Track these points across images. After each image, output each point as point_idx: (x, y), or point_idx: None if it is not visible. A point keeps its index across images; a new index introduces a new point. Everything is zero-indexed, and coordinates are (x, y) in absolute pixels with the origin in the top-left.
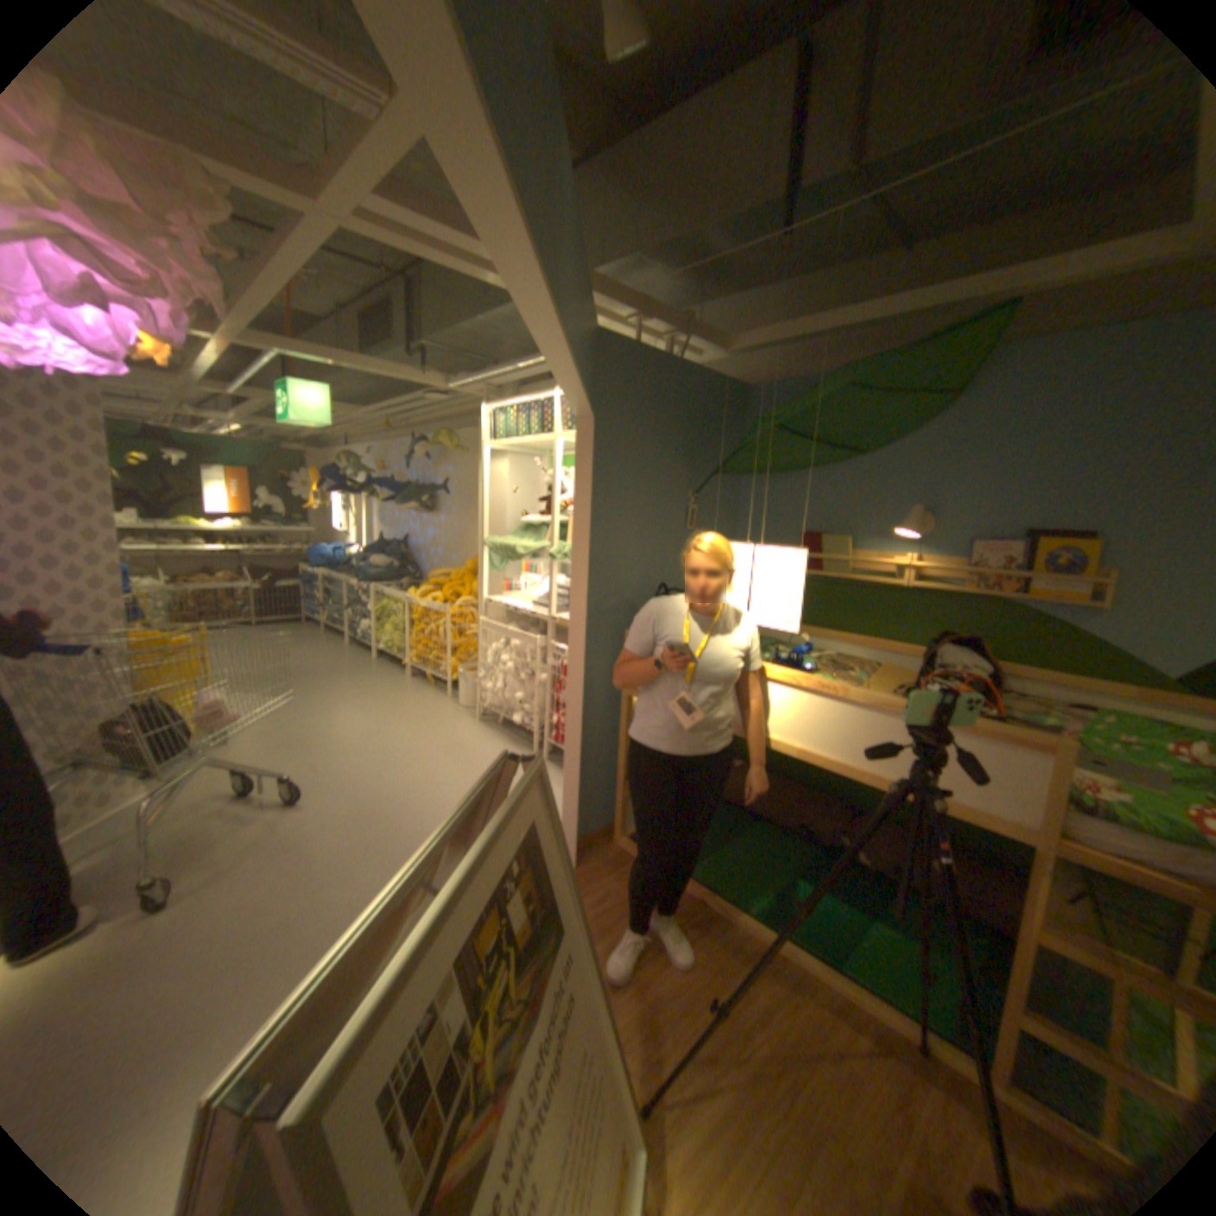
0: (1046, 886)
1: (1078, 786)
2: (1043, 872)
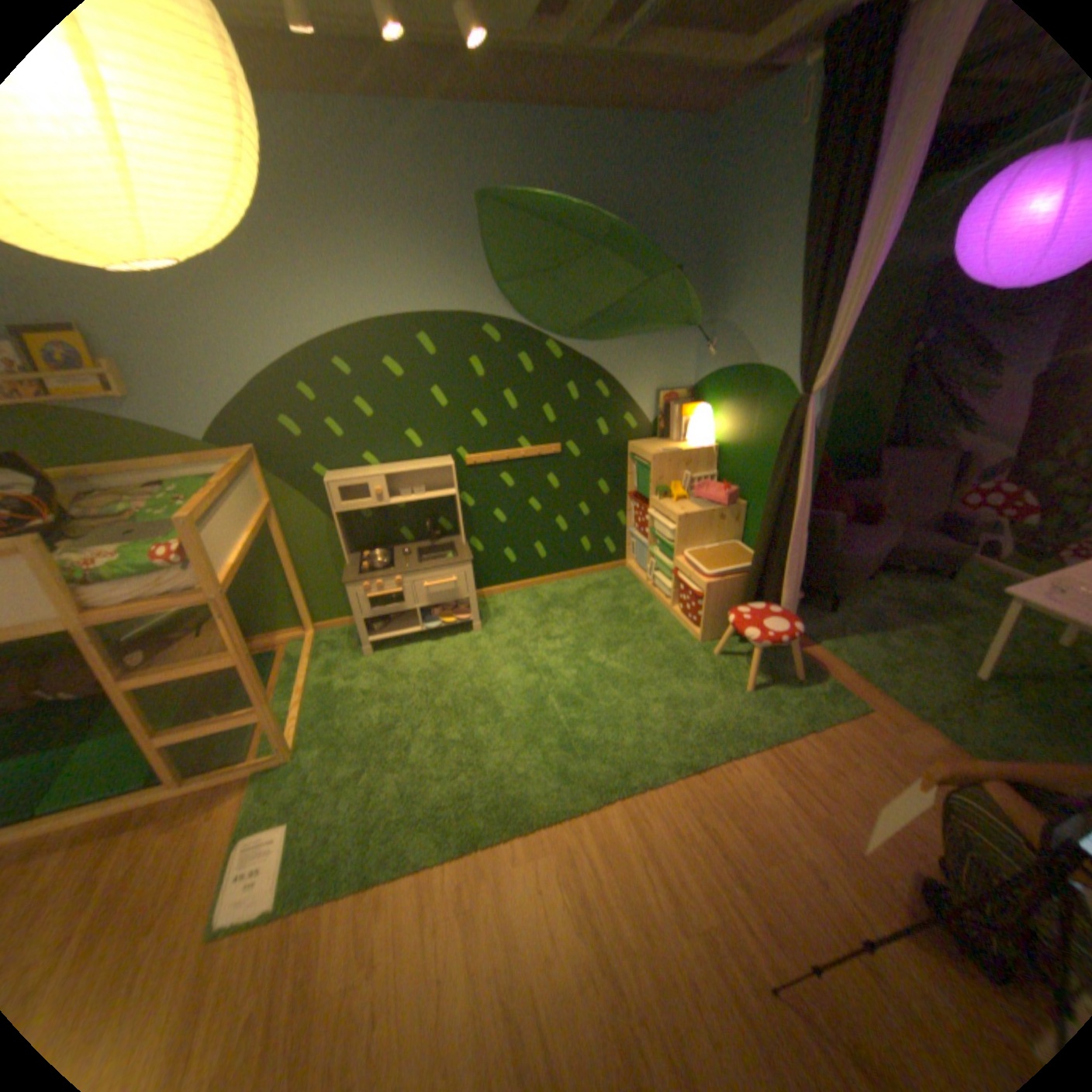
0: (100, 651)
1: (77, 565)
2: (85, 644)
